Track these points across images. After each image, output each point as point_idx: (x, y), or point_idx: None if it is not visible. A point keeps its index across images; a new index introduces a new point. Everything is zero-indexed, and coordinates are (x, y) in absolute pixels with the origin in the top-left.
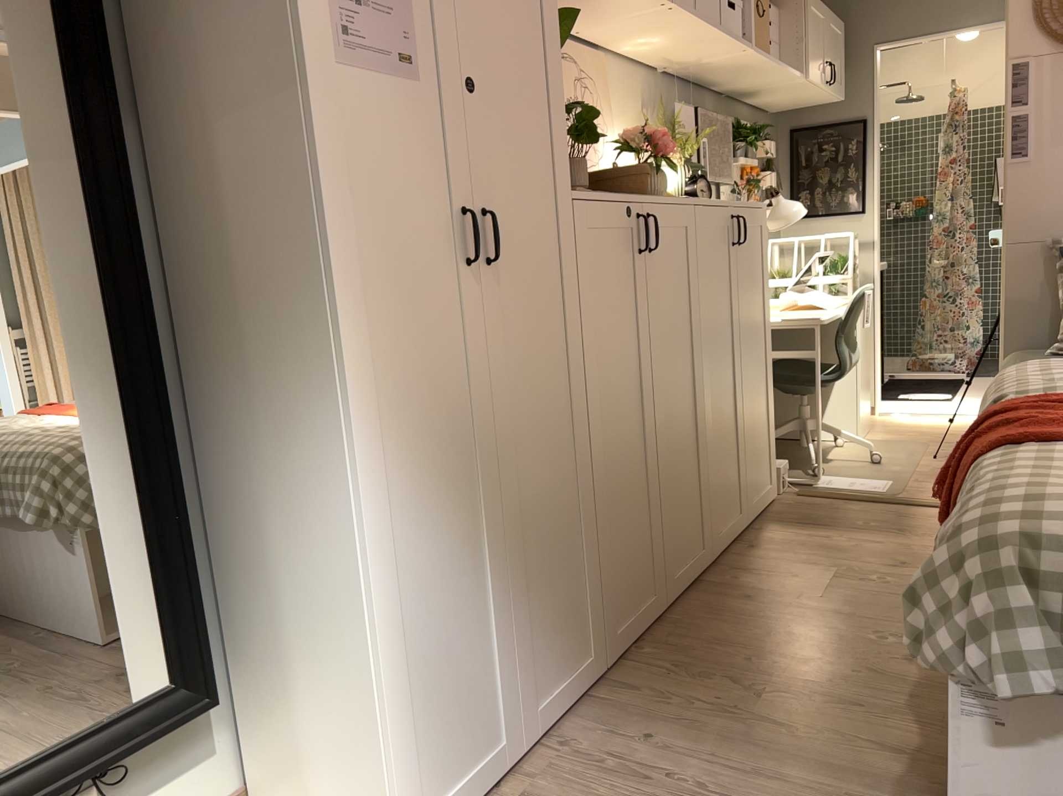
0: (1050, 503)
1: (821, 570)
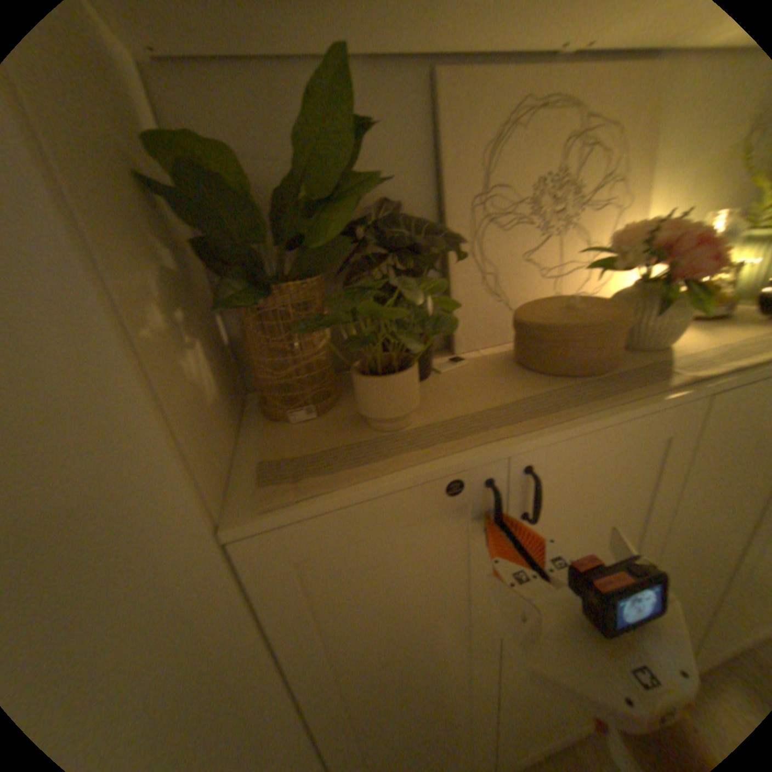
0: None
1: None
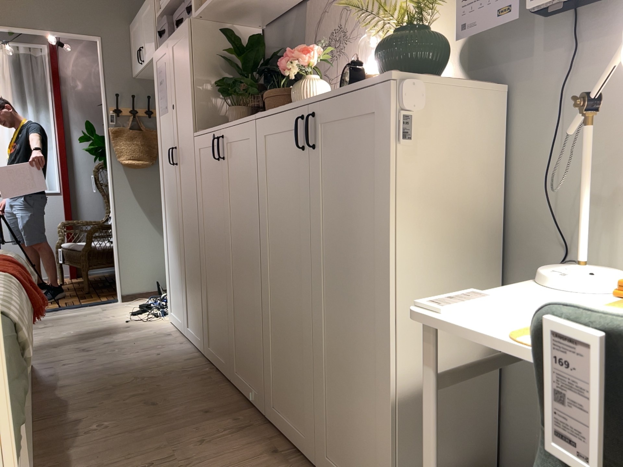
0: None
1: (186, 462)
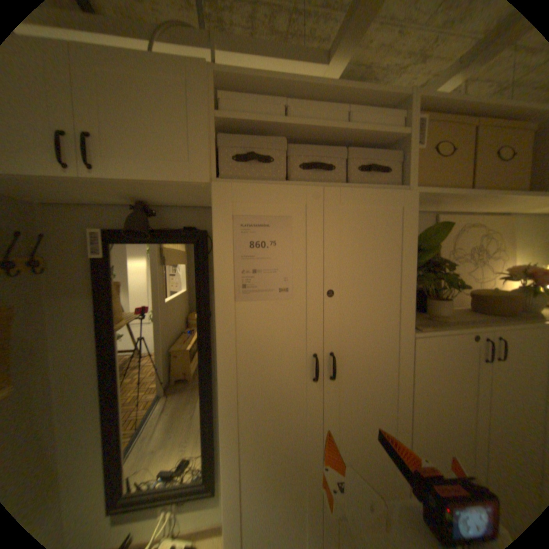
0: None
1: None
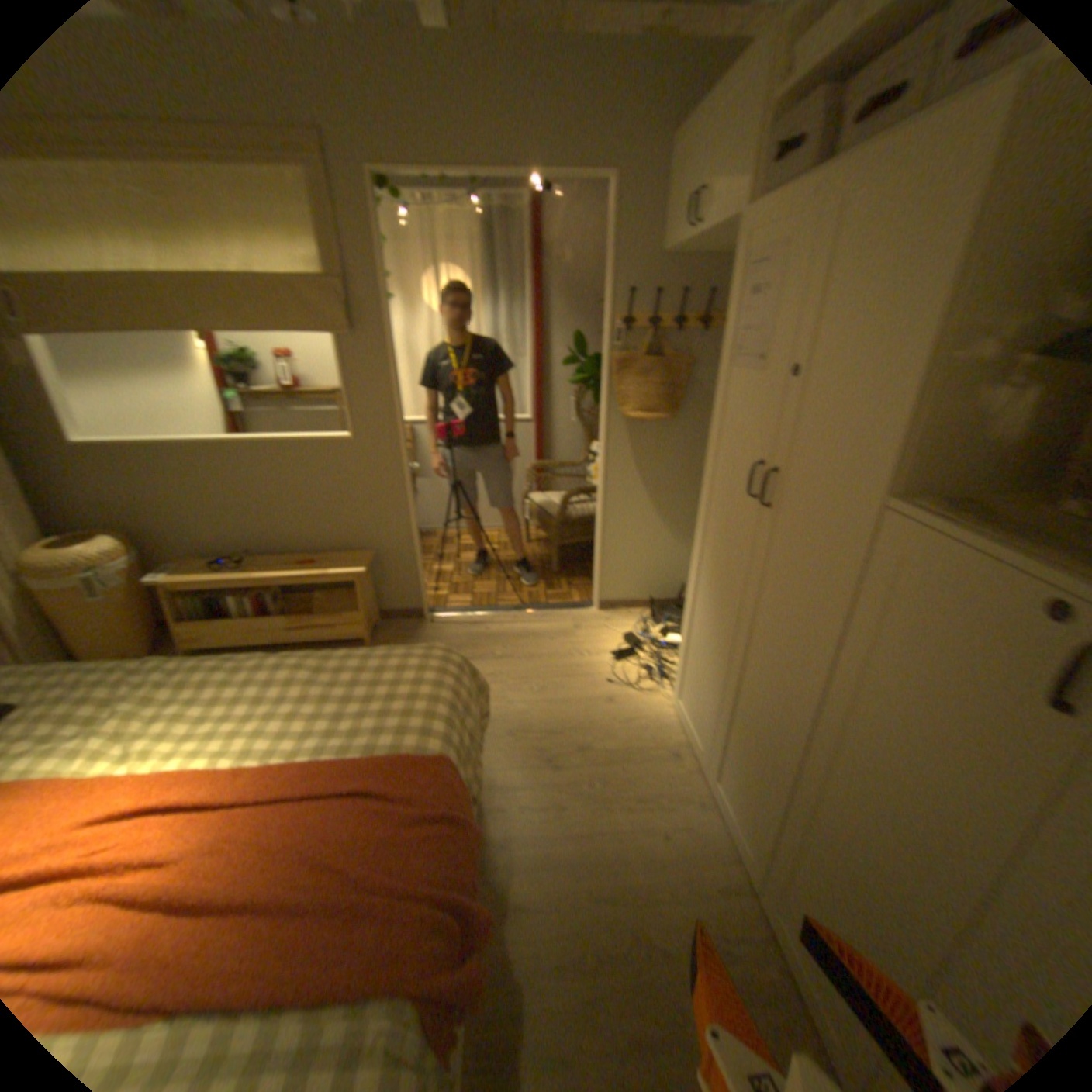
0: (417, 661)
1: None
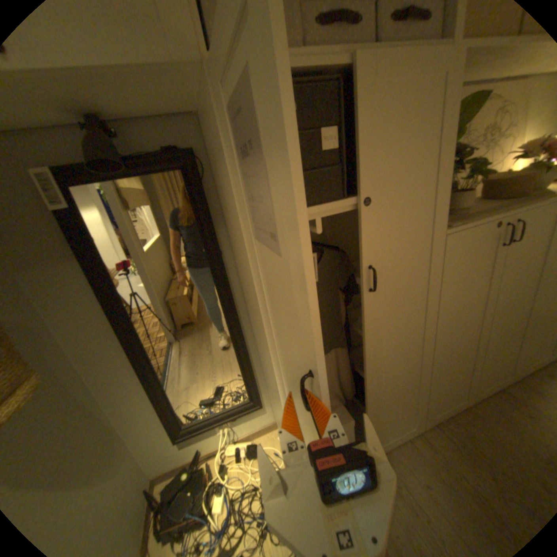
0: None
1: None
